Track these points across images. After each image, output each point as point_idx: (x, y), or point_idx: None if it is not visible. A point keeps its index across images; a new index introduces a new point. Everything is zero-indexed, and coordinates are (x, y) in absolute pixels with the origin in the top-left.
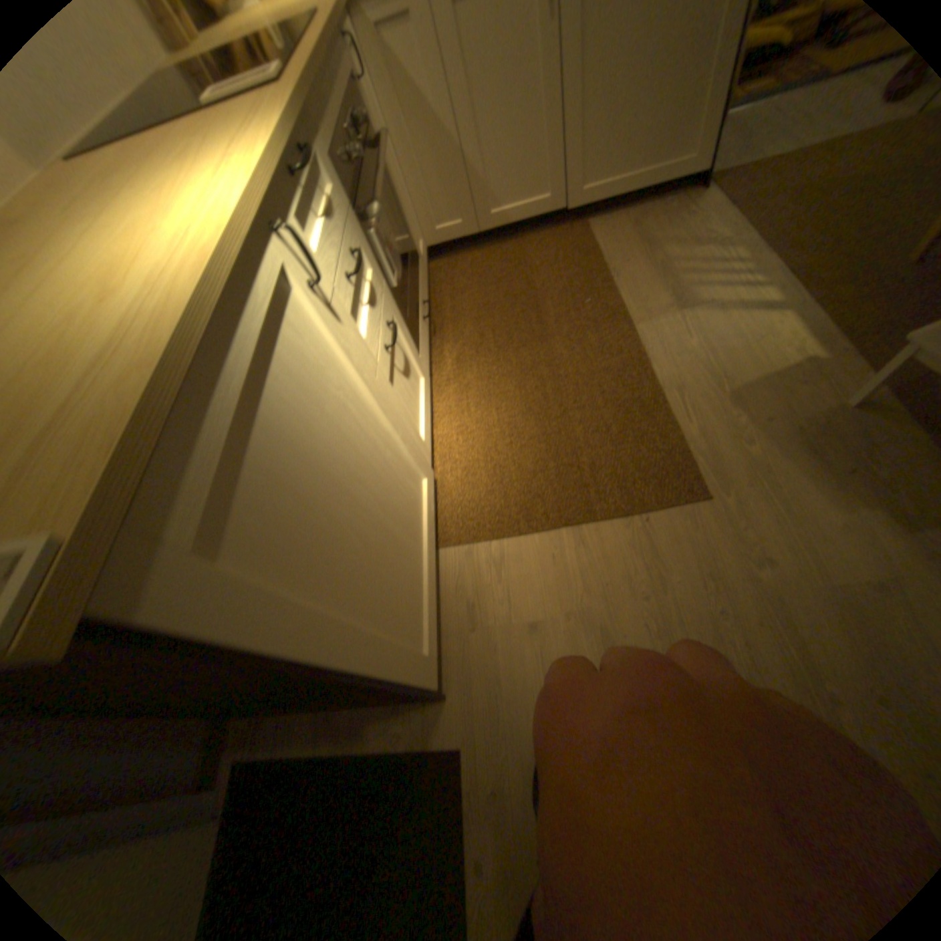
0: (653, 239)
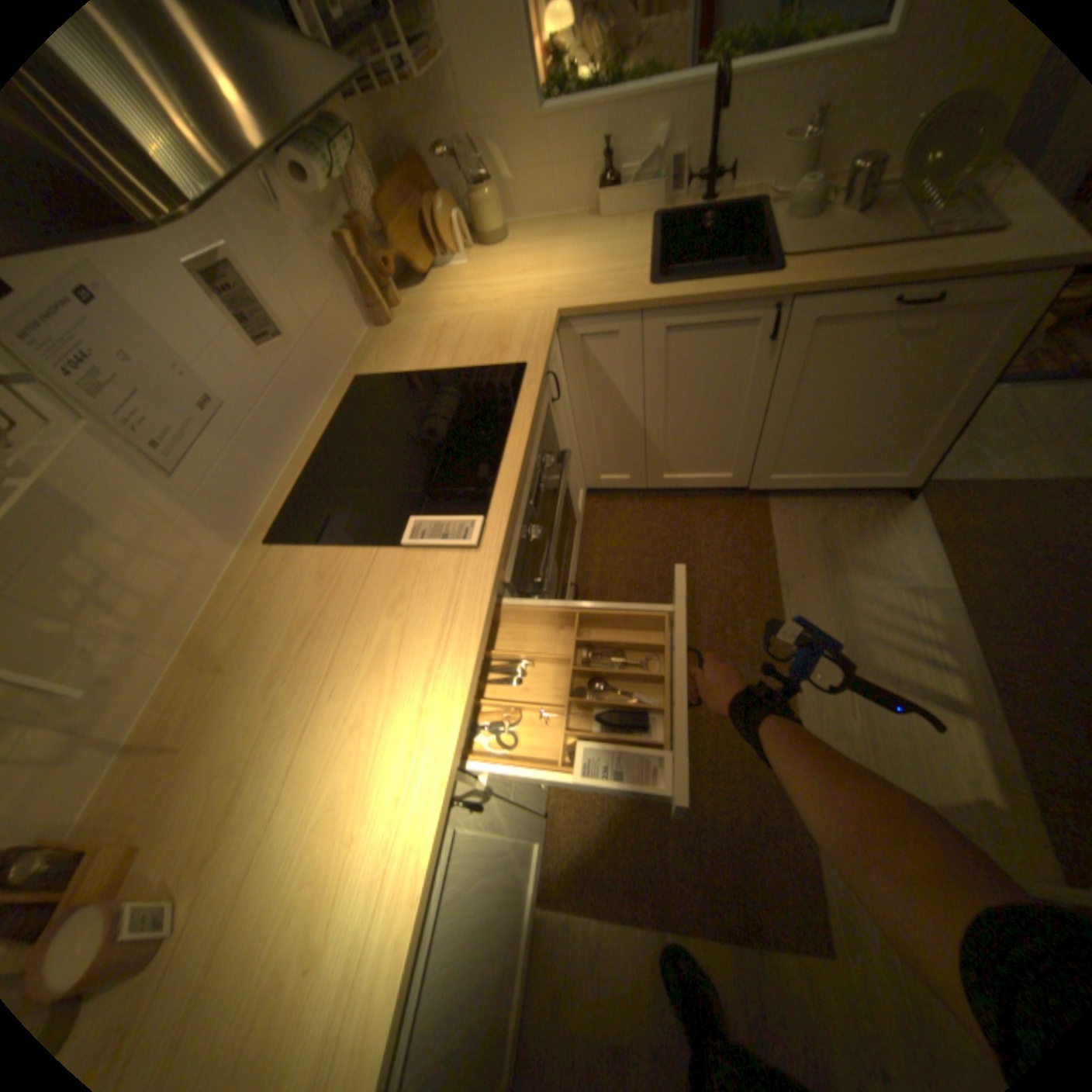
0: (839, 553)
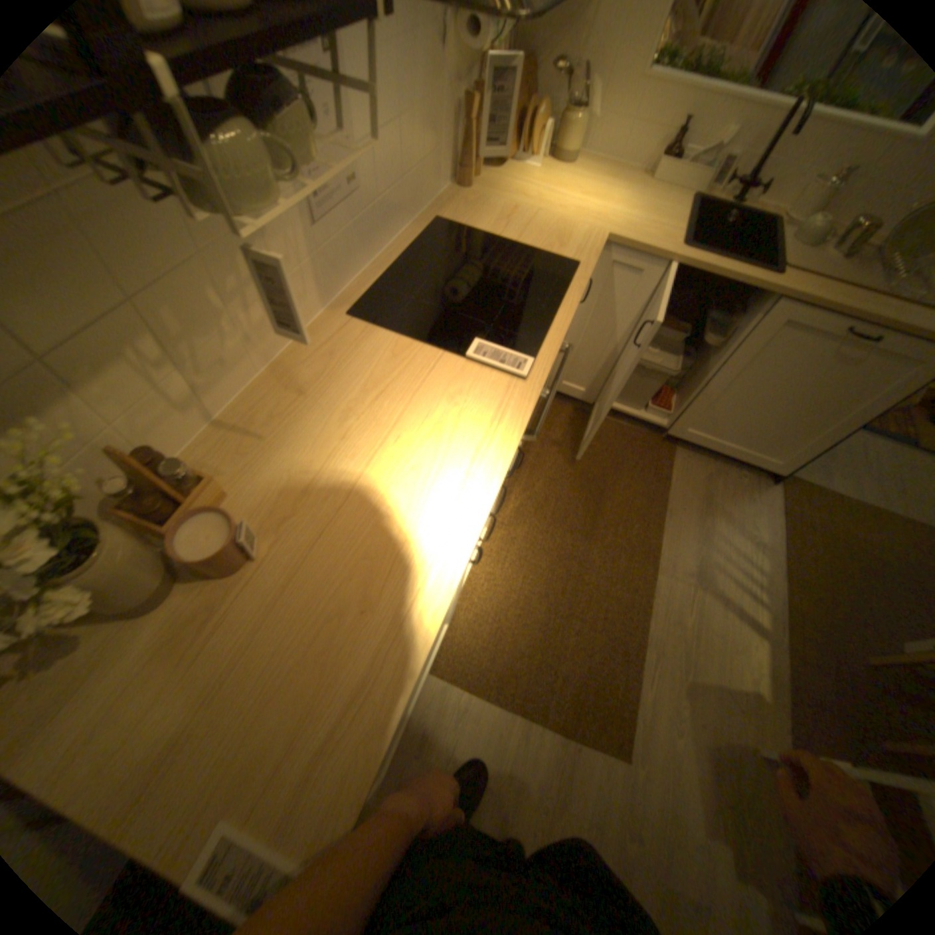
0: (715, 502)
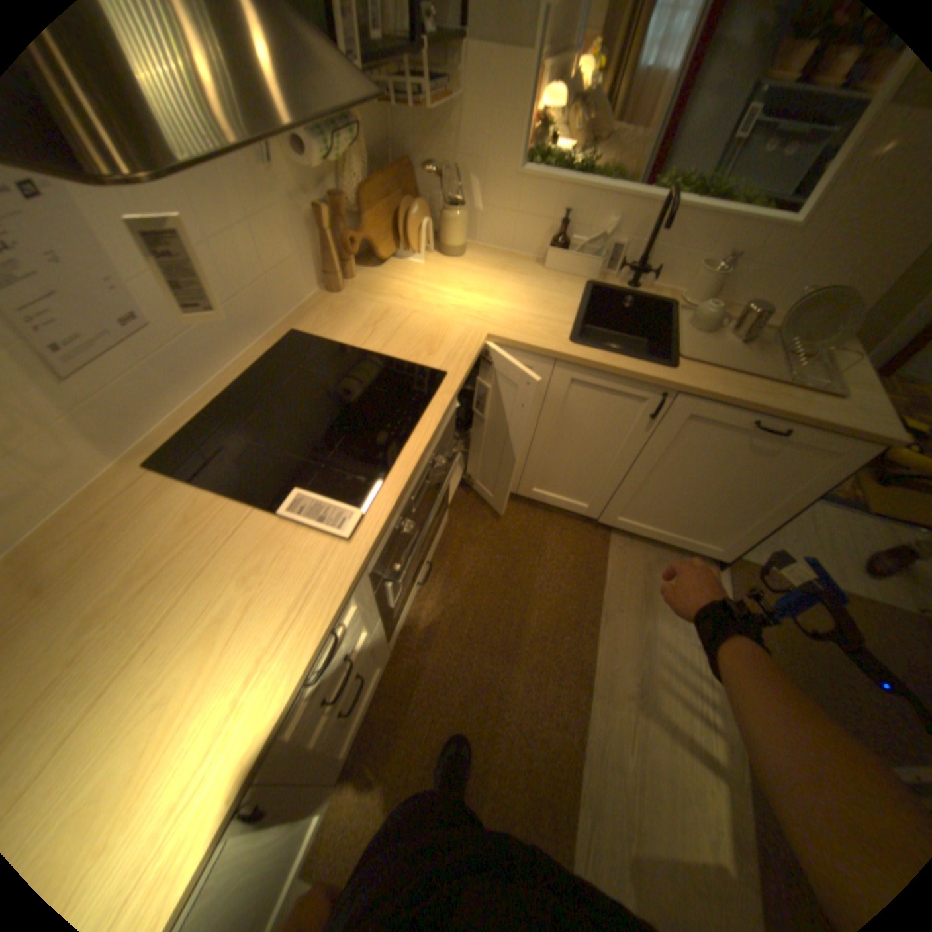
0: (654, 599)
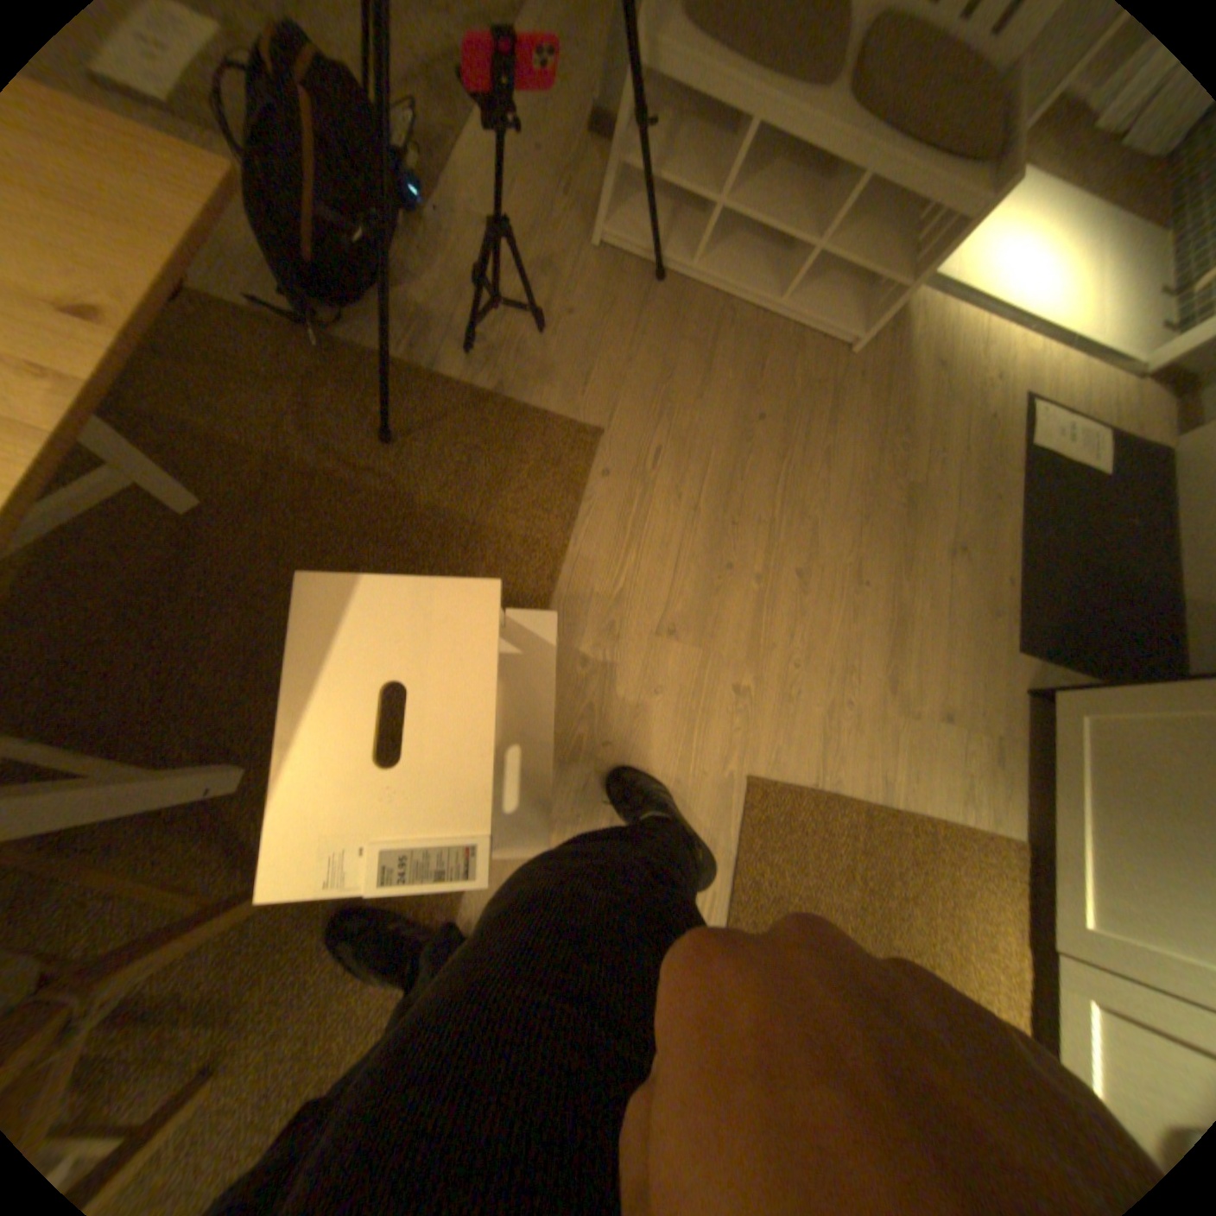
0: None
